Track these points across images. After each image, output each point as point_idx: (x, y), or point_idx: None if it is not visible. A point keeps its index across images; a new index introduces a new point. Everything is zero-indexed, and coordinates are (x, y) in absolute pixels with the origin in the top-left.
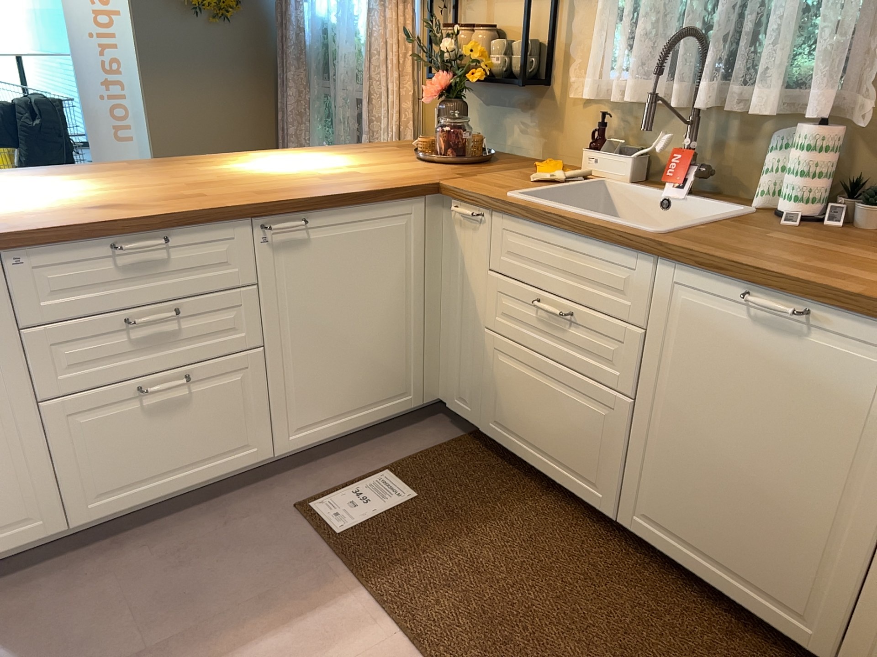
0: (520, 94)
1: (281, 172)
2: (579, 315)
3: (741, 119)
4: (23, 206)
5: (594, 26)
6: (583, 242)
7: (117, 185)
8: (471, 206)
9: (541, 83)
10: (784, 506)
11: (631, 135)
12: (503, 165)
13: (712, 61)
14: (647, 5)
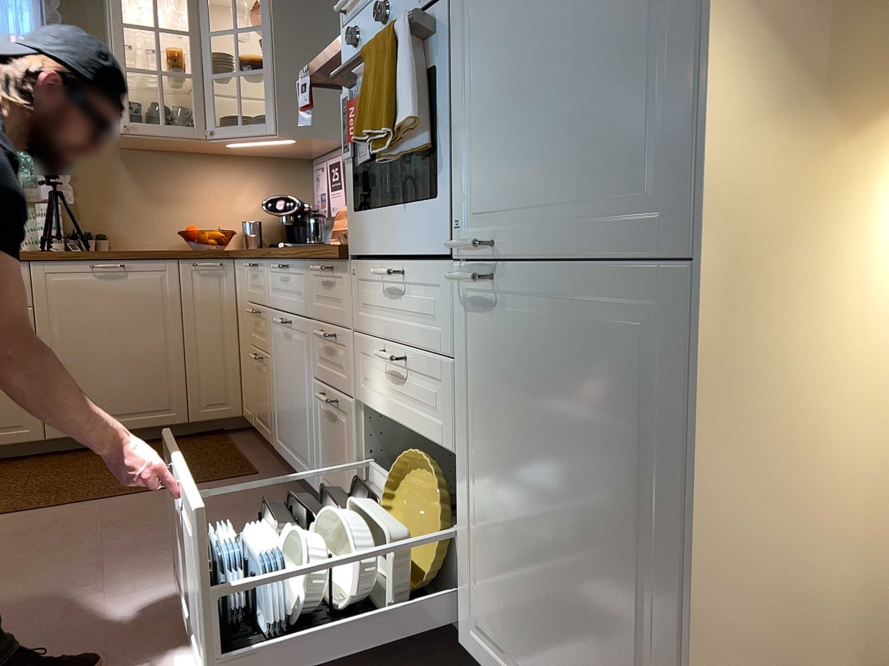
0: None
1: None
2: None
3: None
4: None
5: None
6: None
7: None
8: None
9: None
10: (142, 360)
11: None
12: None
13: None
14: None
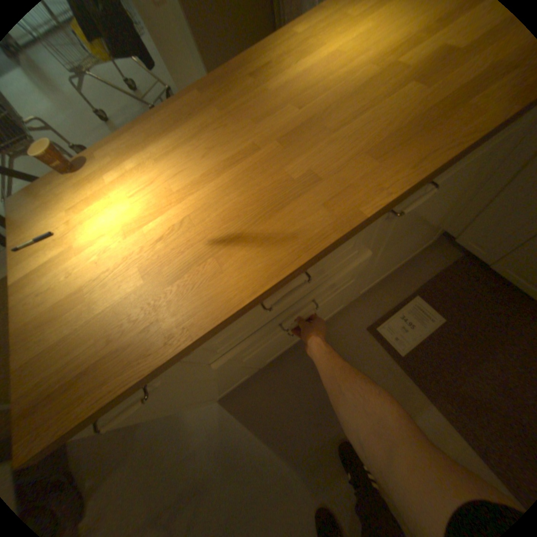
0: None
1: (356, 71)
2: None
3: None
4: (151, 247)
5: None
6: None
7: (211, 159)
8: None
9: None
10: None
11: None
12: None
13: None
14: None
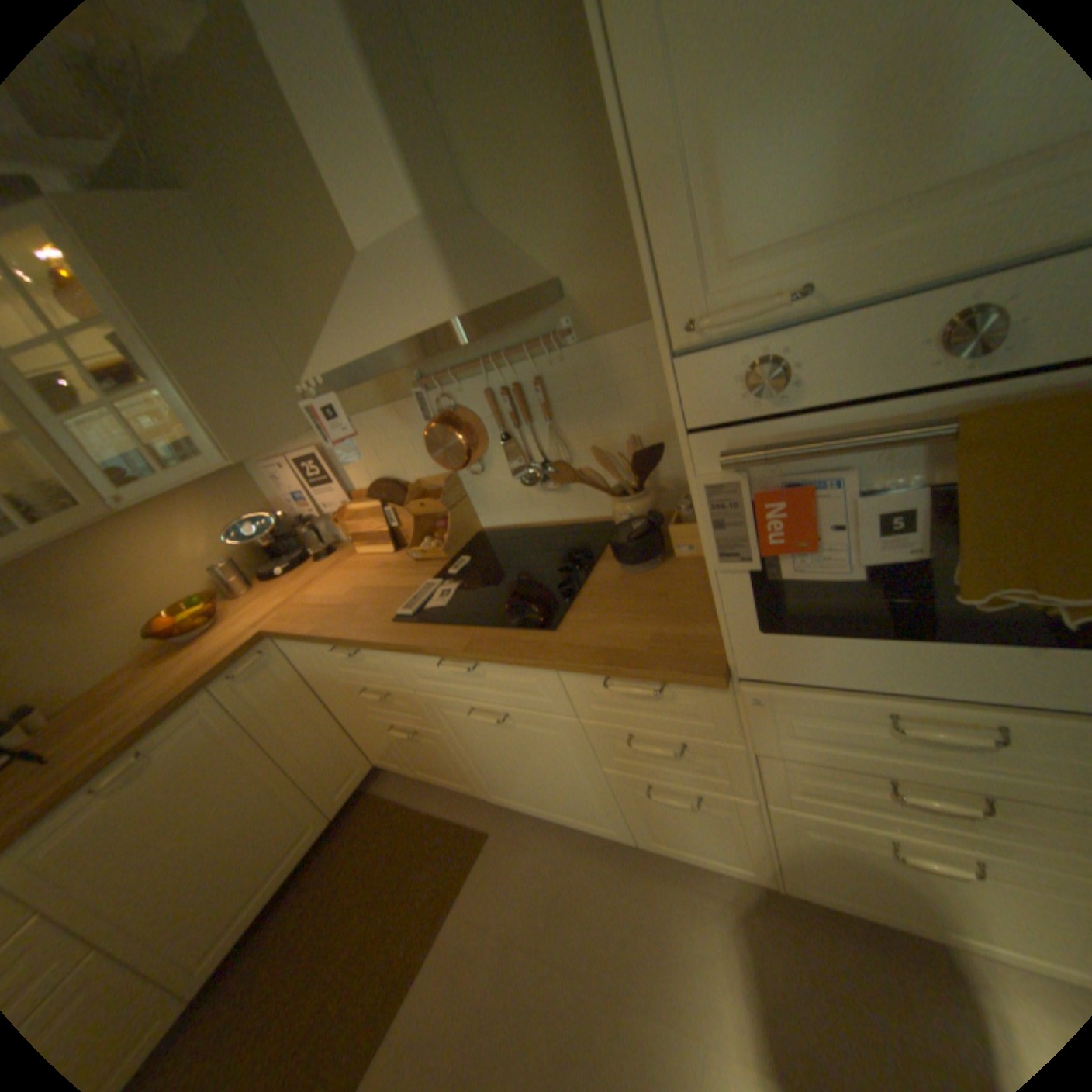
0: None
1: None
2: None
3: None
4: None
5: None
6: None
7: None
8: None
9: None
10: (243, 819)
11: None
12: None
13: None
14: None
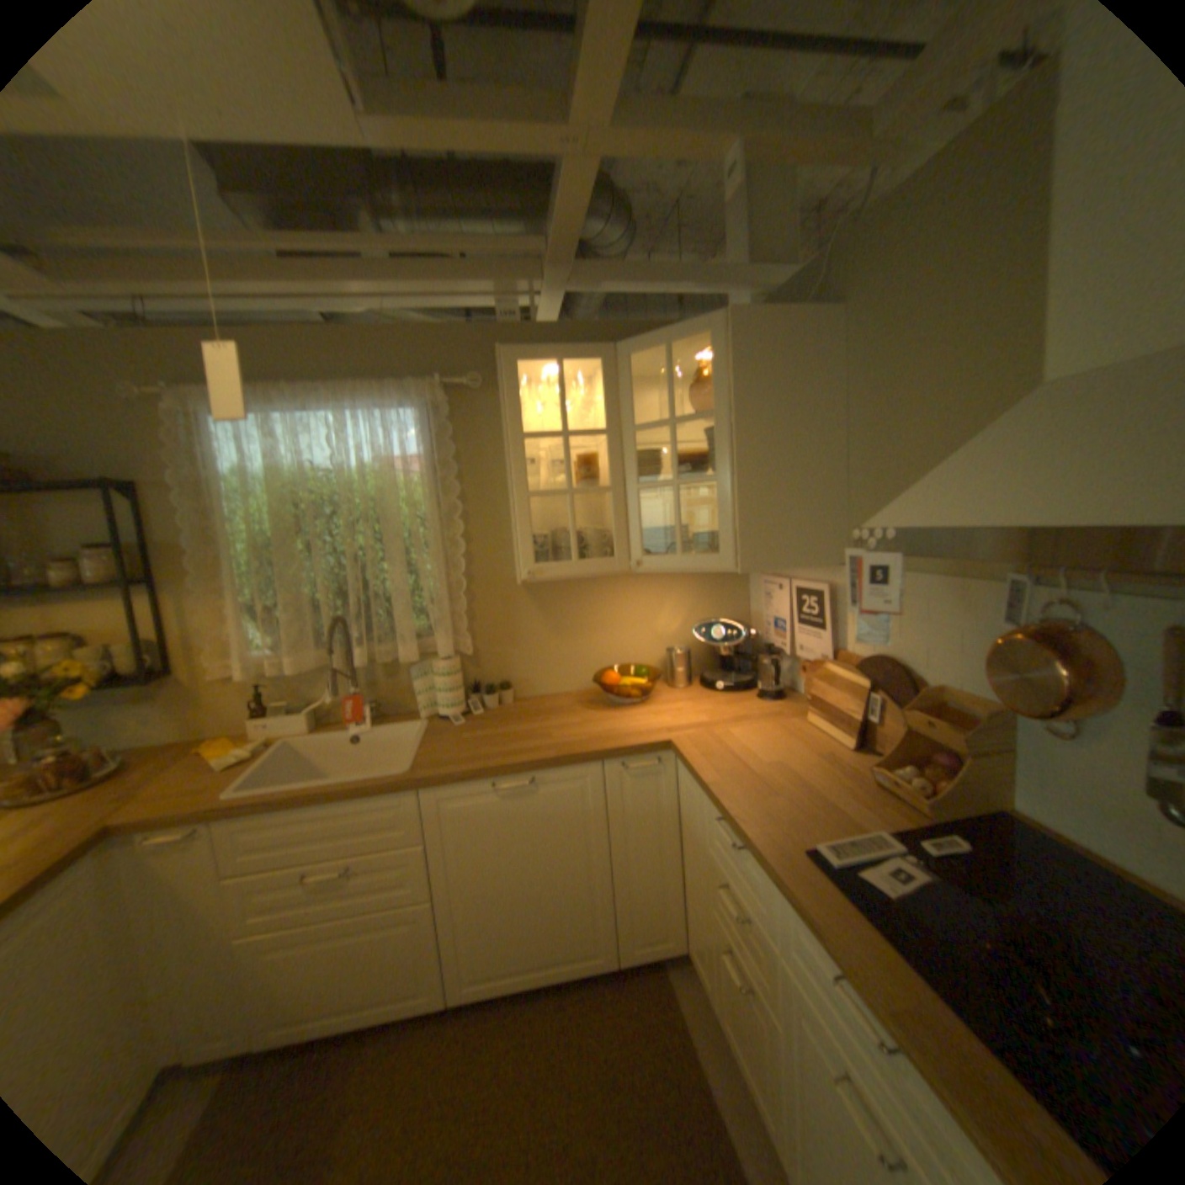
0: (130, 690)
1: None
2: (356, 867)
3: (385, 663)
4: None
5: (218, 618)
6: (341, 807)
7: None
8: (175, 830)
9: (159, 674)
10: (561, 898)
11: (289, 695)
12: (148, 767)
13: (360, 634)
14: (285, 602)
